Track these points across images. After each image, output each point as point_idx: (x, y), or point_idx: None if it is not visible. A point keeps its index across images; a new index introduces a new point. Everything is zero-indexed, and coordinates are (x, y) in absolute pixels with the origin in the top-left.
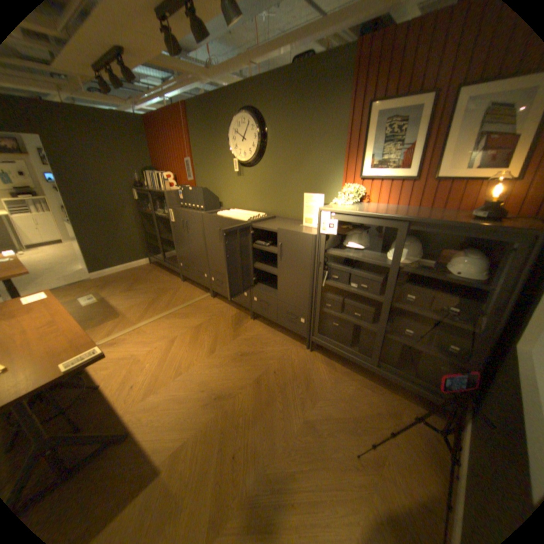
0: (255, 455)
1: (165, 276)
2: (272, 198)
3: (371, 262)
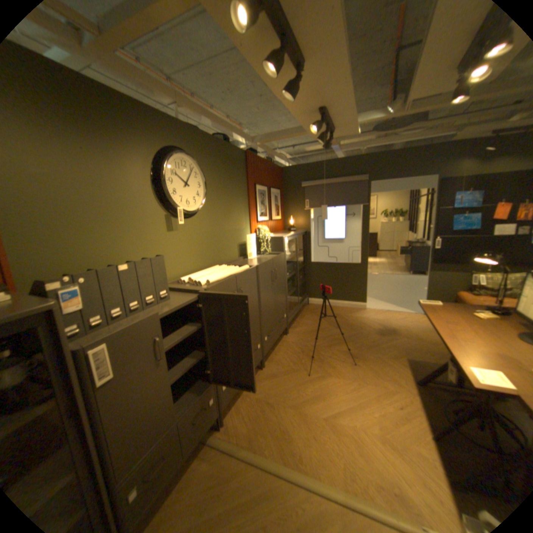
0: (365, 337)
1: None
2: (213, 248)
3: (291, 257)
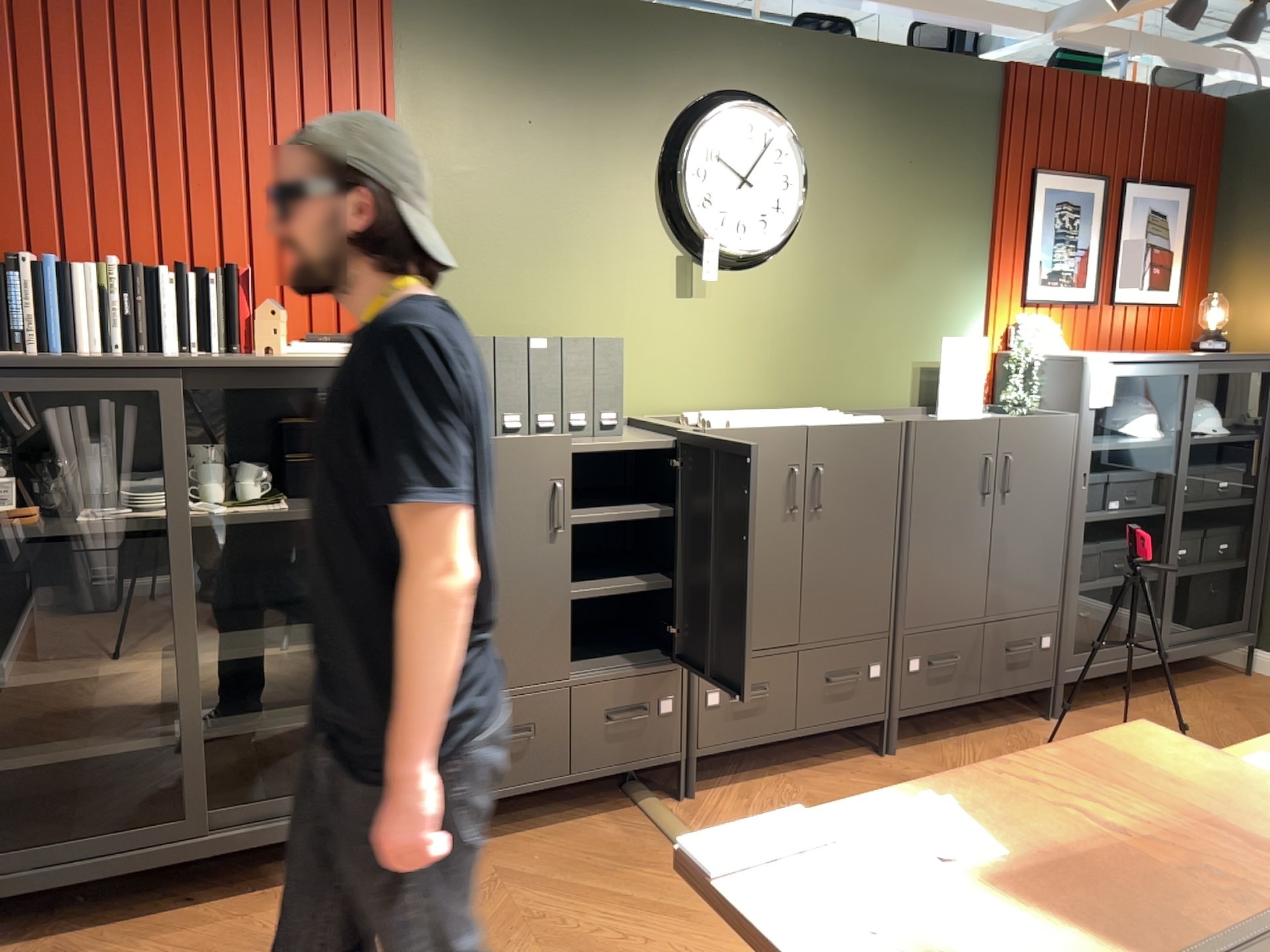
0: None
1: (266, 910)
2: (811, 360)
3: (1148, 444)
